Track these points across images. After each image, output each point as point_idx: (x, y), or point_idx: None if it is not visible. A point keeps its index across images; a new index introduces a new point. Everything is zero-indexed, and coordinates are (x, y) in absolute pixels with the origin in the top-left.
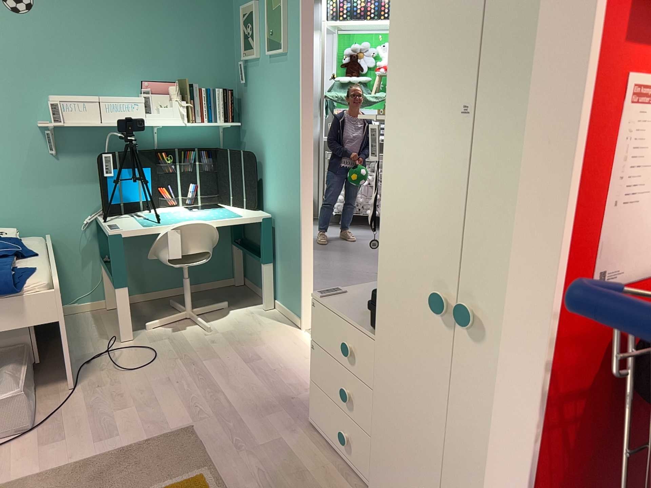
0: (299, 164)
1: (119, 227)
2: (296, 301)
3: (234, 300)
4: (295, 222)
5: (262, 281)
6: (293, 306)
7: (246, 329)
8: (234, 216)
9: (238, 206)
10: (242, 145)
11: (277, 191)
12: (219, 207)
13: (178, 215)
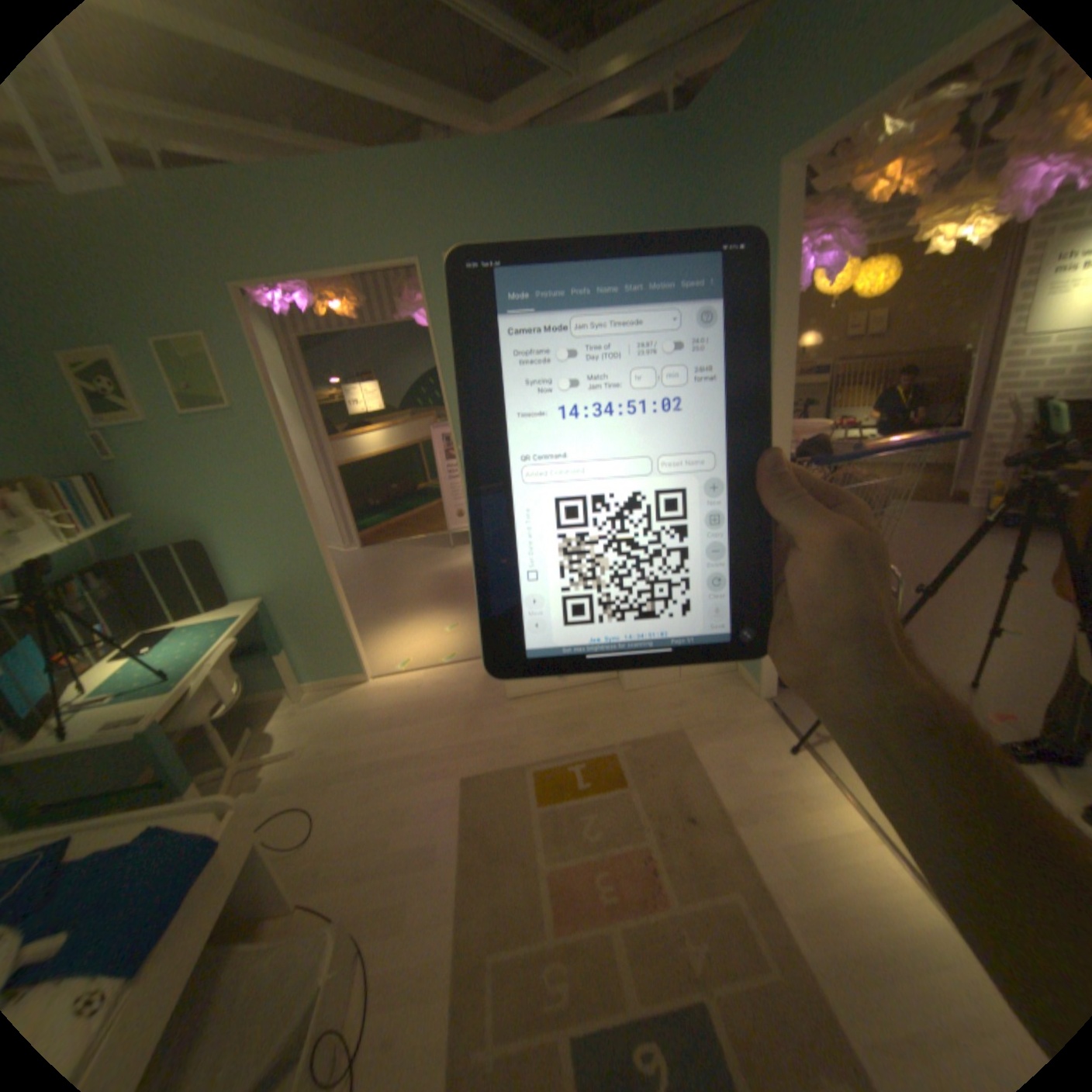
0: (307, 524)
1: (130, 719)
2: (345, 662)
3: (240, 726)
4: (316, 587)
5: (281, 675)
6: (340, 671)
7: (323, 722)
8: (228, 622)
9: (188, 617)
10: (127, 545)
11: (259, 570)
12: (151, 636)
13: (147, 666)
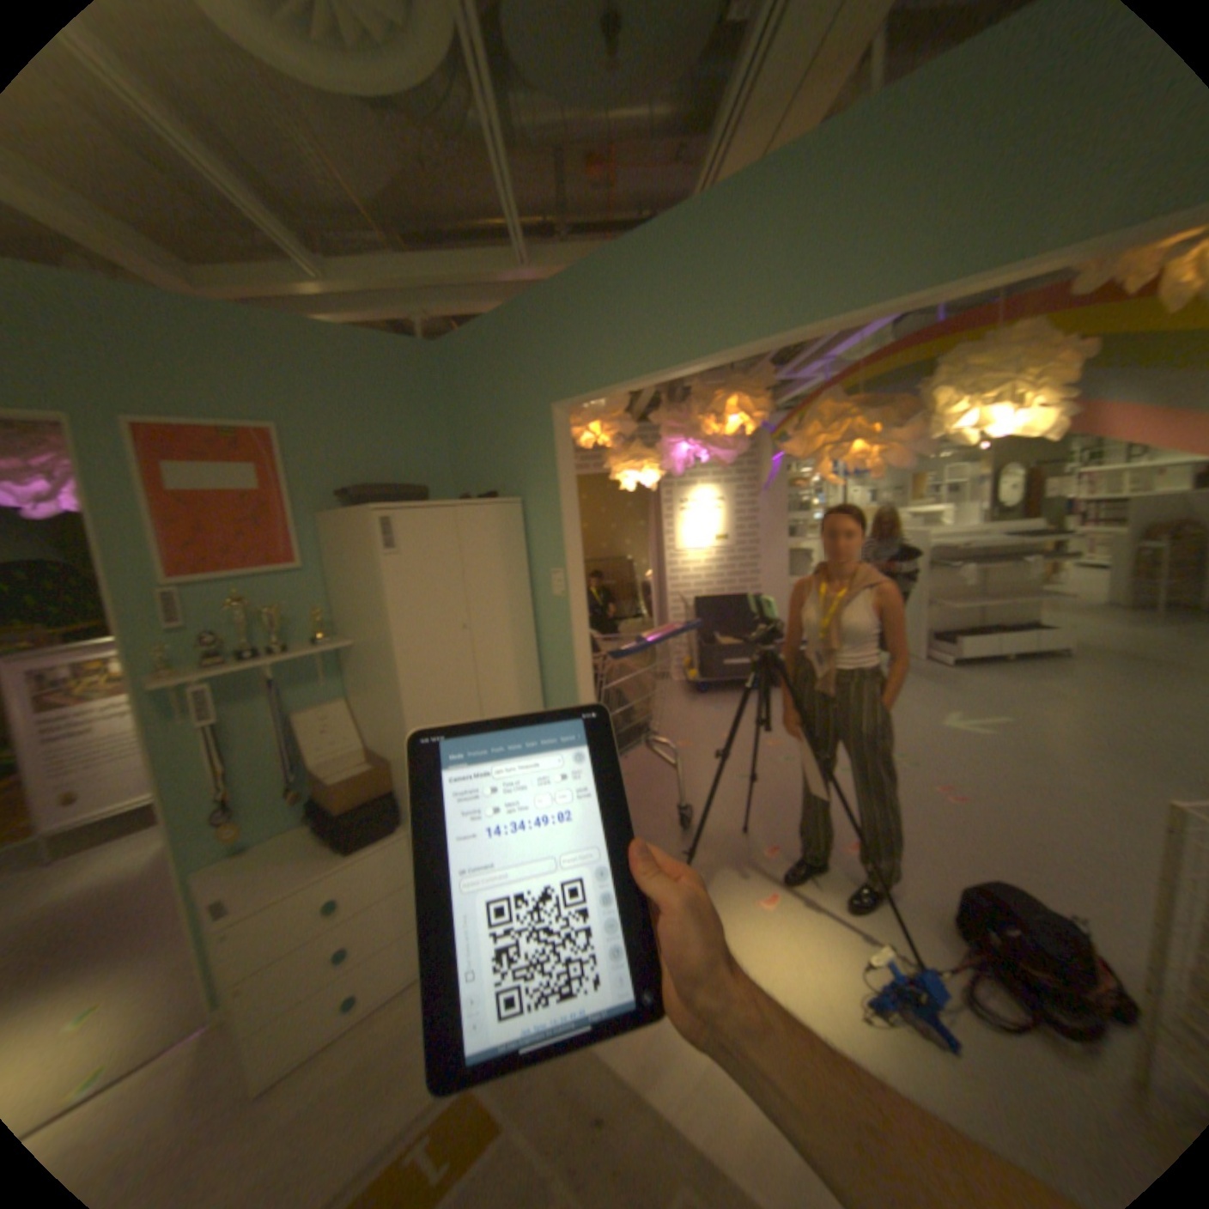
0: None
1: None
2: None
3: None
4: None
5: None
6: None
7: None
8: None
9: None
10: None
11: None
12: None
13: None
